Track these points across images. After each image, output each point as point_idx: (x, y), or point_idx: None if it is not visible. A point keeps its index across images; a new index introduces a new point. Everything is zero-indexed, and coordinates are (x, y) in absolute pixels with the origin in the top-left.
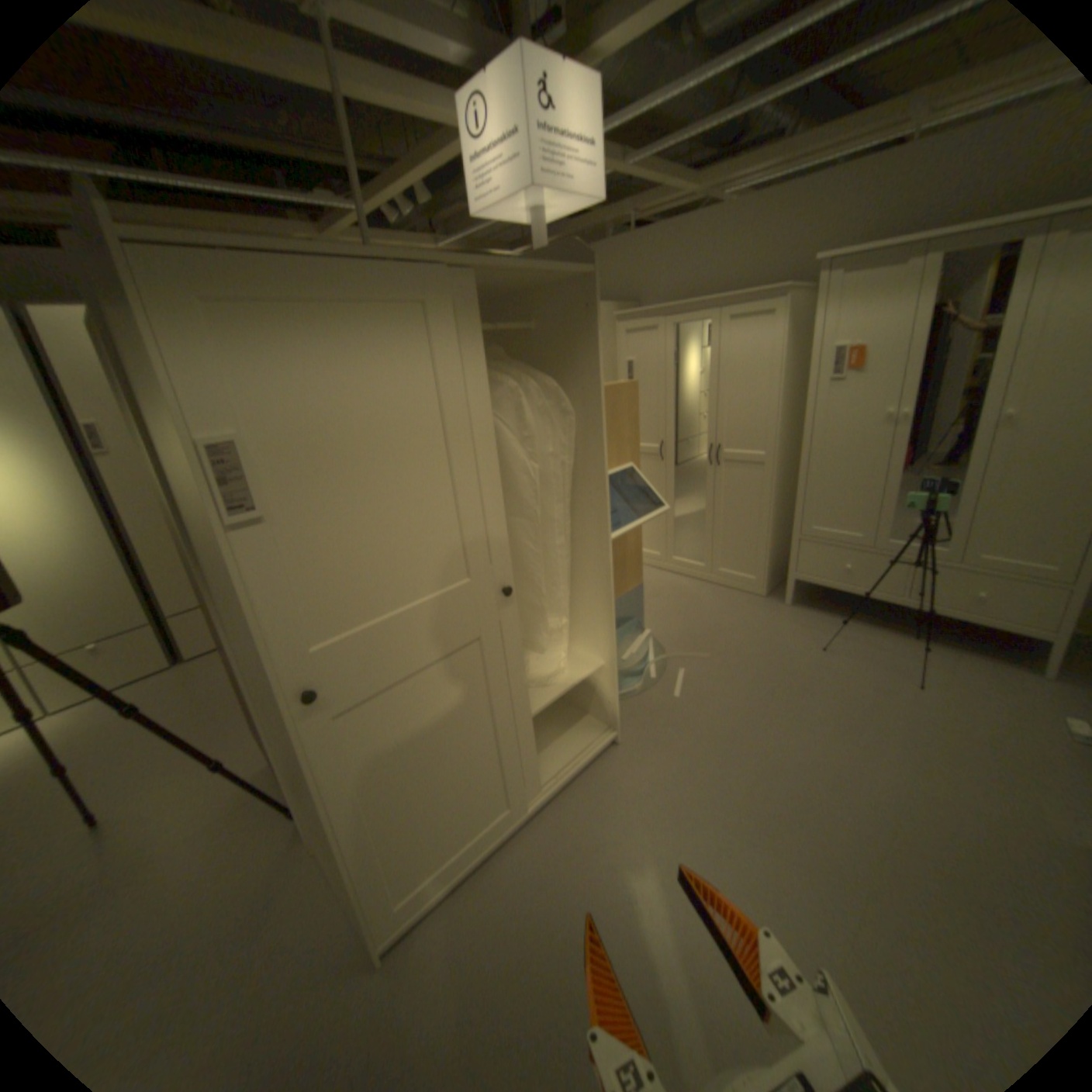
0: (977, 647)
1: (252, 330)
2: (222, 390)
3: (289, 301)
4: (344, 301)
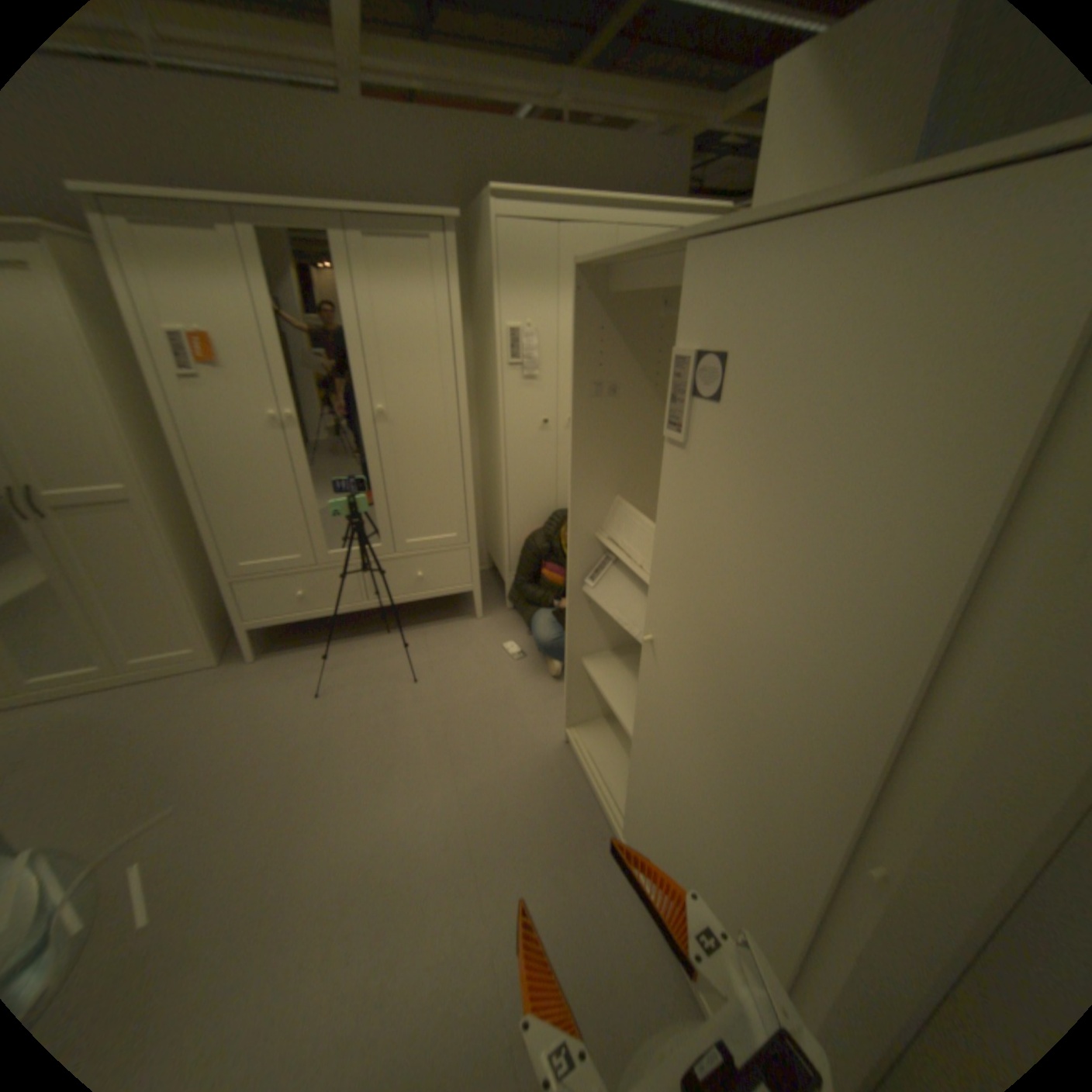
0: (431, 615)
1: None
2: None
3: None
4: None
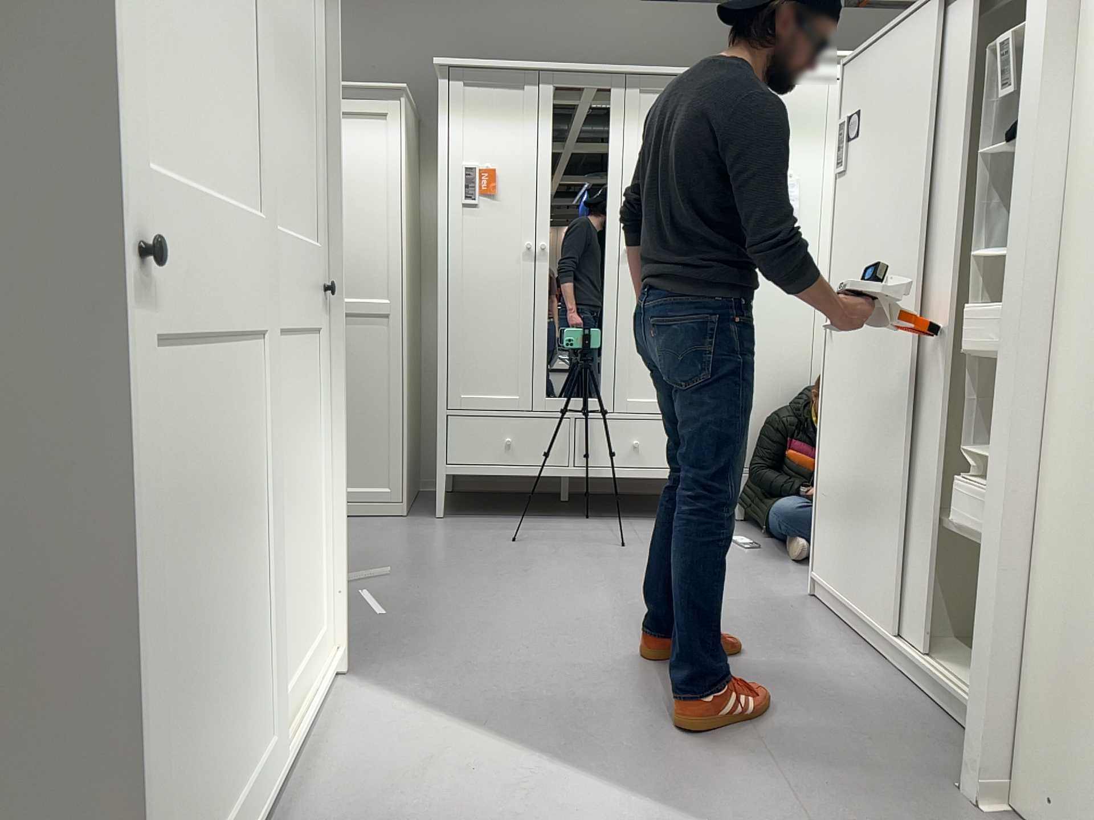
0: (637, 514)
1: None
2: None
3: None
4: None
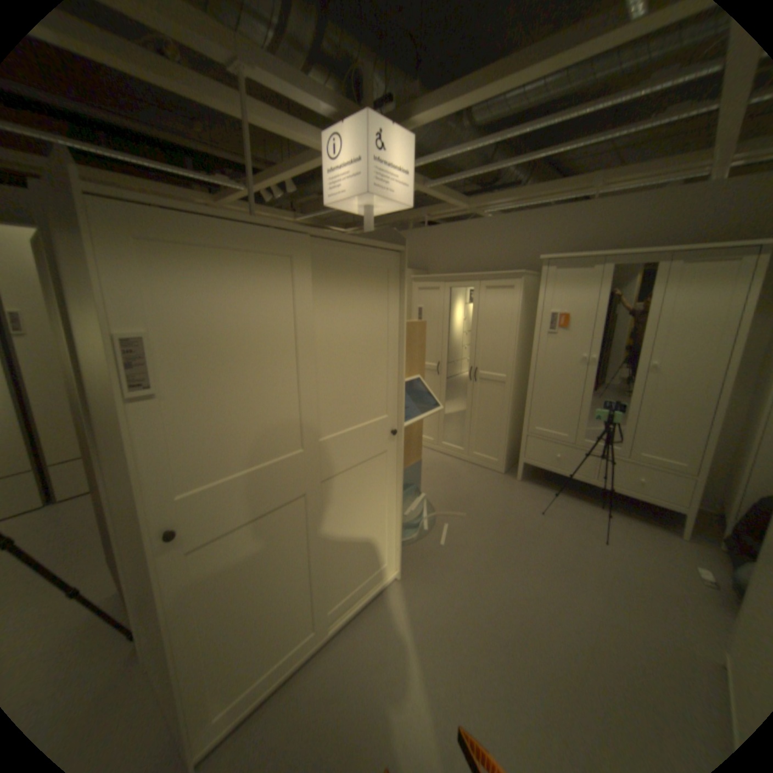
0: (640, 516)
1: (169, 262)
2: (140, 300)
3: (199, 245)
4: (238, 250)
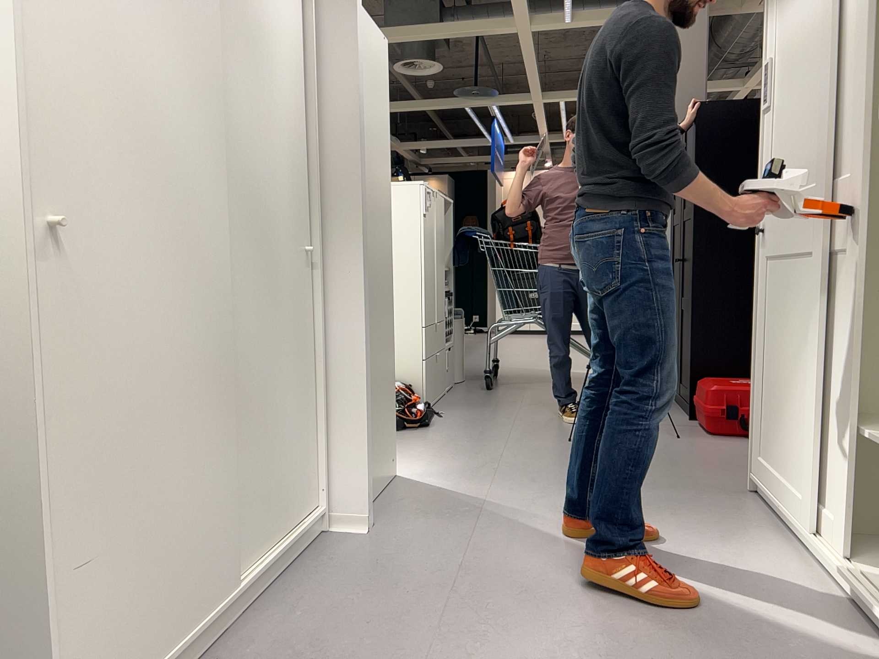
0: None
1: None
2: (768, 38)
3: None
4: None
